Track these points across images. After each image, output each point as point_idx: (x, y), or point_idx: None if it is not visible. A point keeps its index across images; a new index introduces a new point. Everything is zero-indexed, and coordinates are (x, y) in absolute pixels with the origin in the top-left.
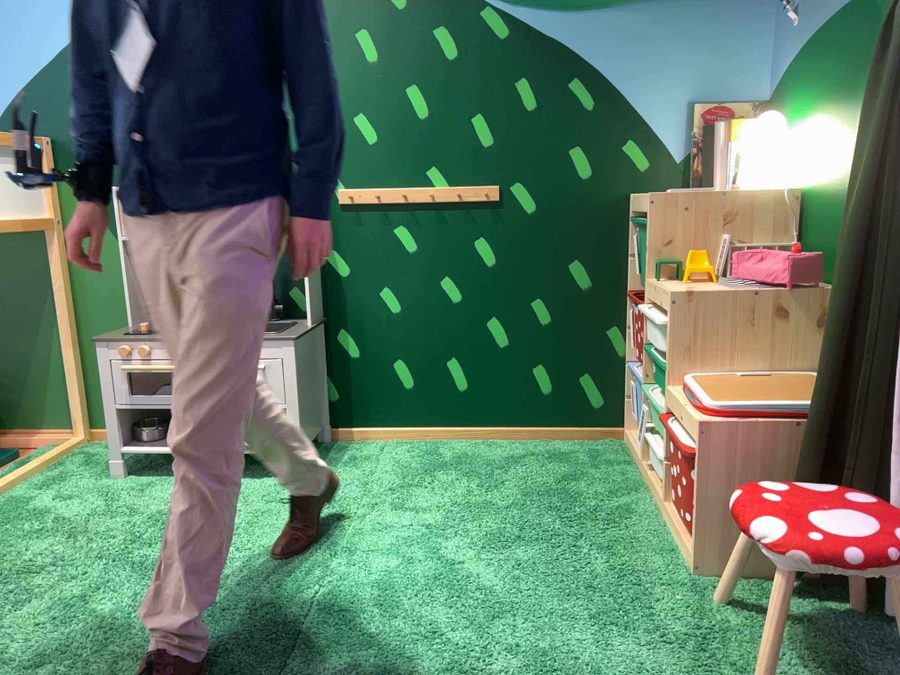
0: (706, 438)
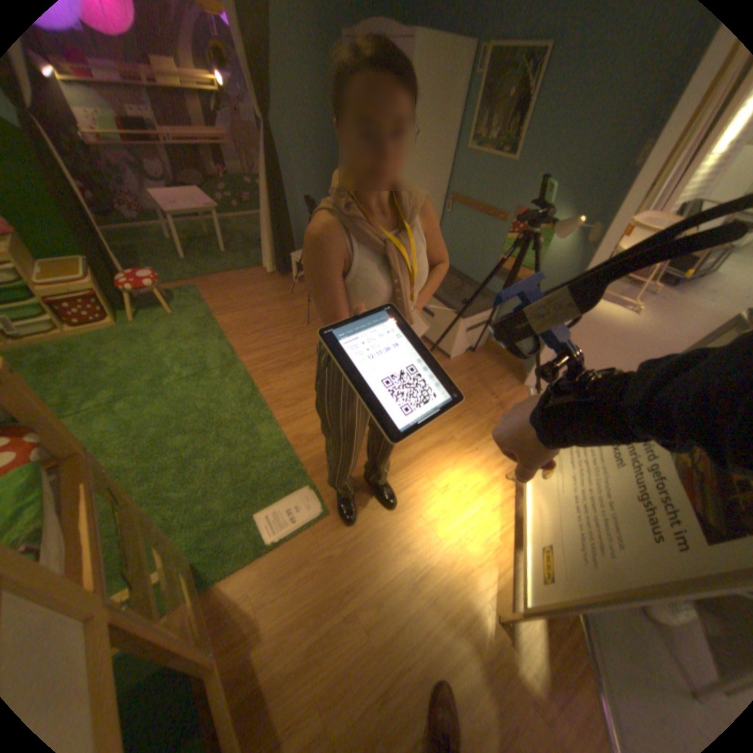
0: (92, 285)
